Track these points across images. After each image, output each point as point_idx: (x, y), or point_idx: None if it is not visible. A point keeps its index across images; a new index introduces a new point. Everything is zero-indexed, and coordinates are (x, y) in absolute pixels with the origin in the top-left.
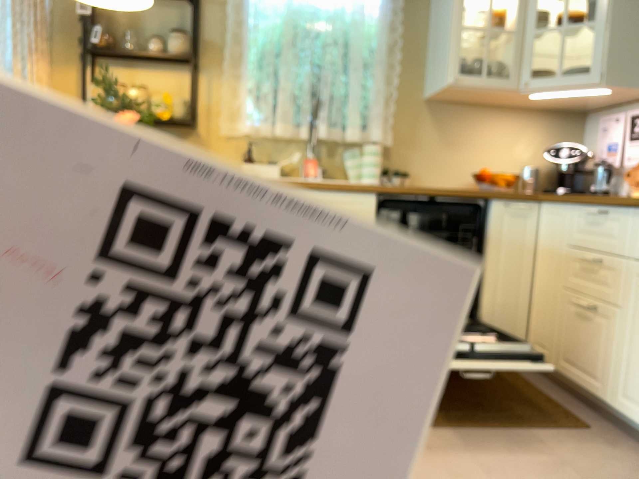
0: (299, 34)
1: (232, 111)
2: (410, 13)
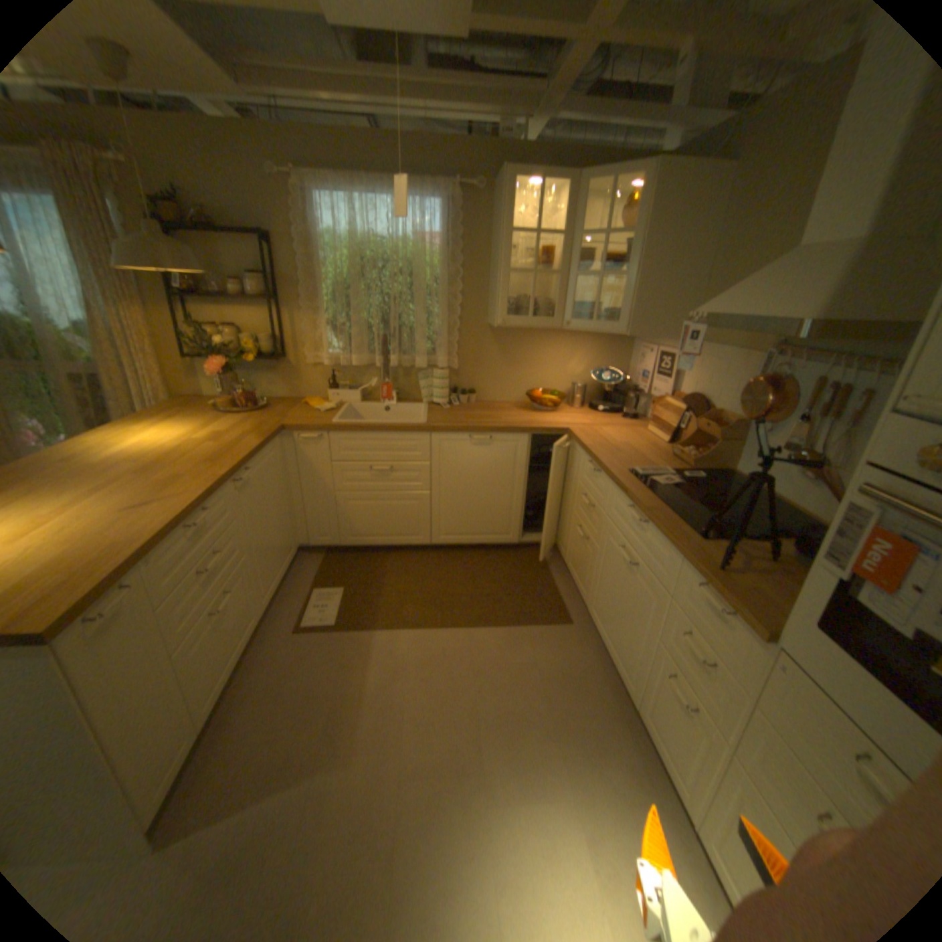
0: (364, 270)
1: (314, 342)
2: (471, 241)
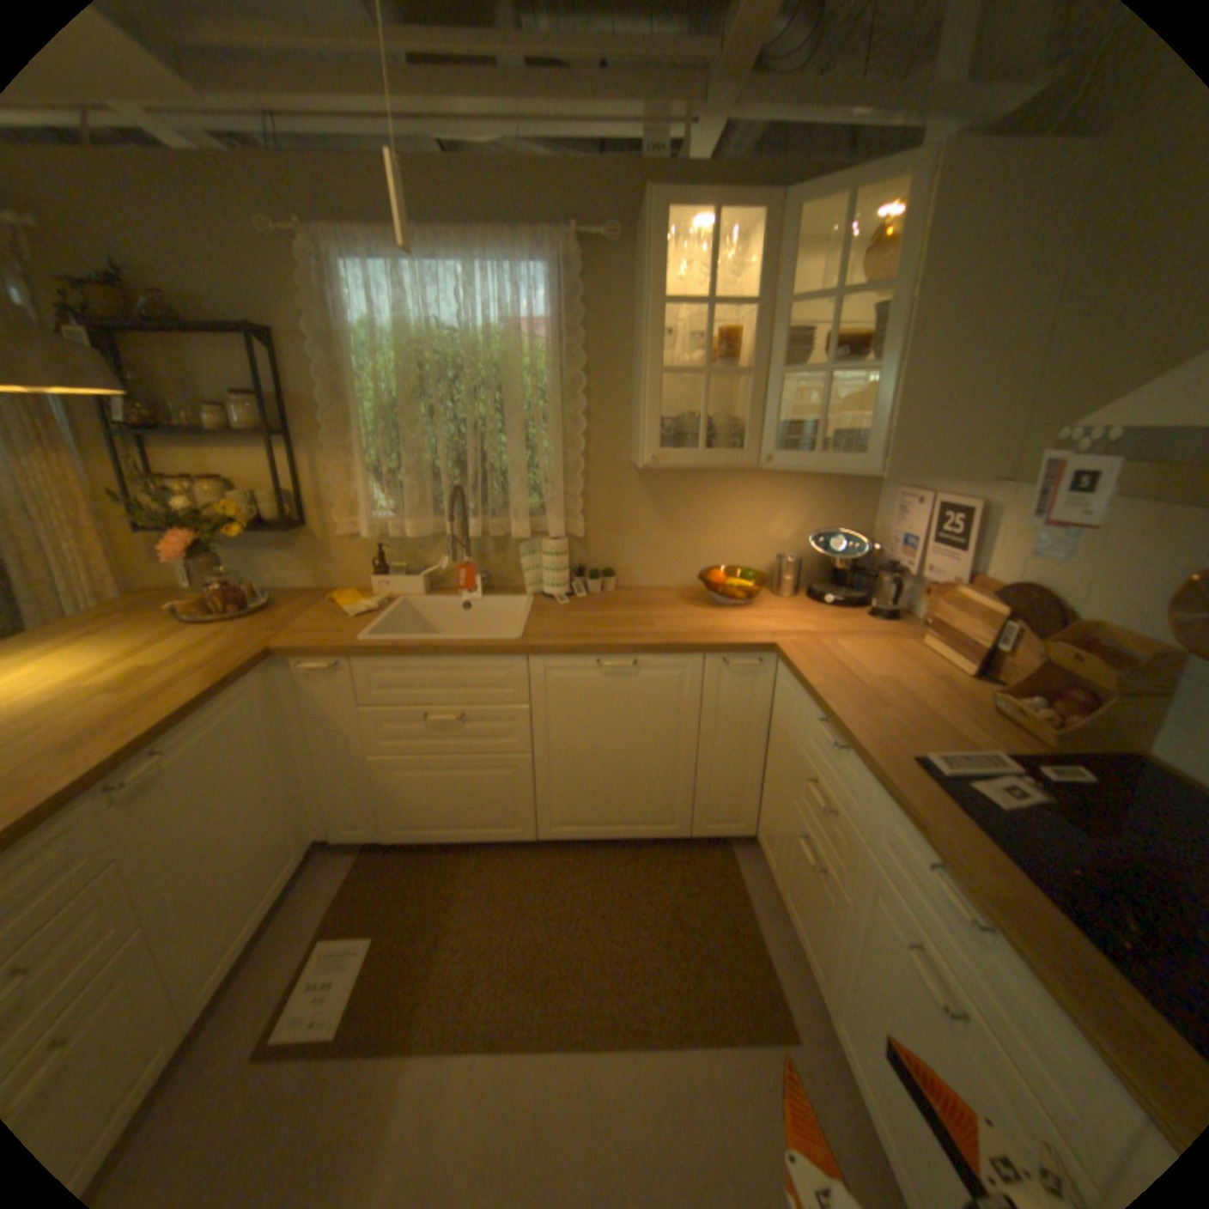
0: (423, 381)
1: (350, 499)
2: (600, 328)
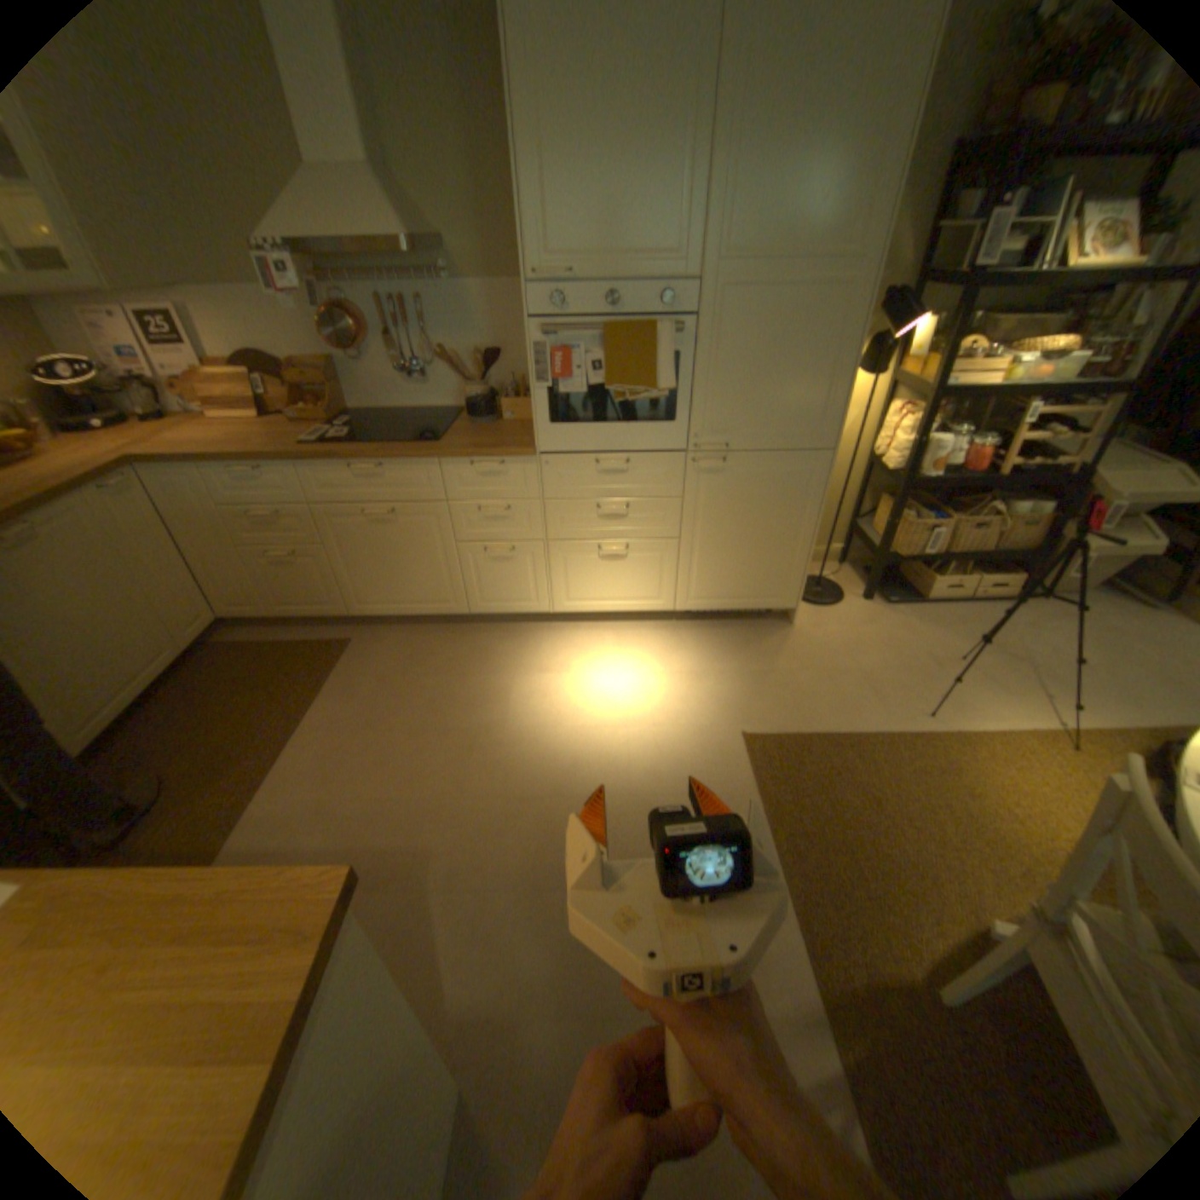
0: None
1: None
2: None
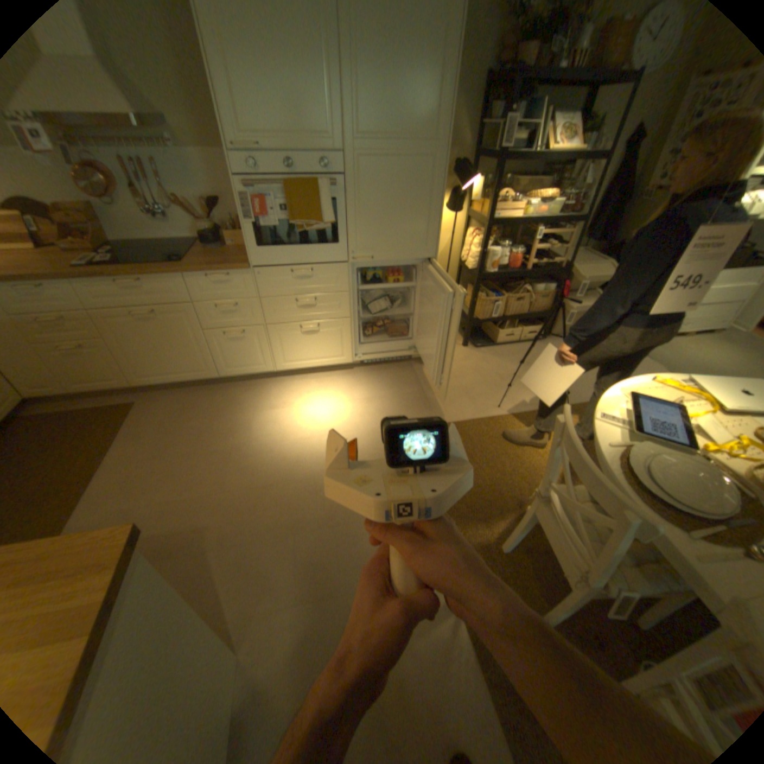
0: None
1: None
2: None
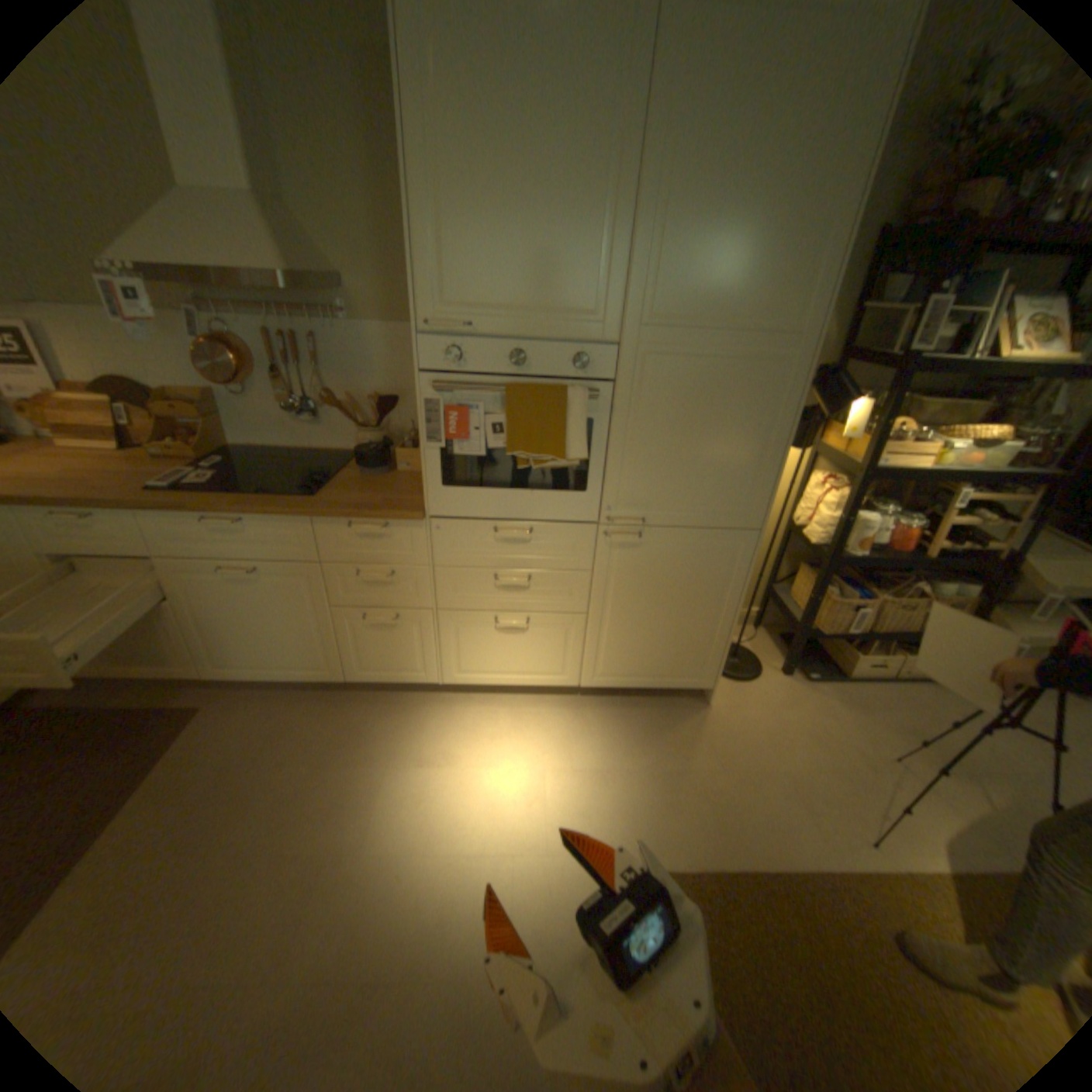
0: None
1: None
2: None
